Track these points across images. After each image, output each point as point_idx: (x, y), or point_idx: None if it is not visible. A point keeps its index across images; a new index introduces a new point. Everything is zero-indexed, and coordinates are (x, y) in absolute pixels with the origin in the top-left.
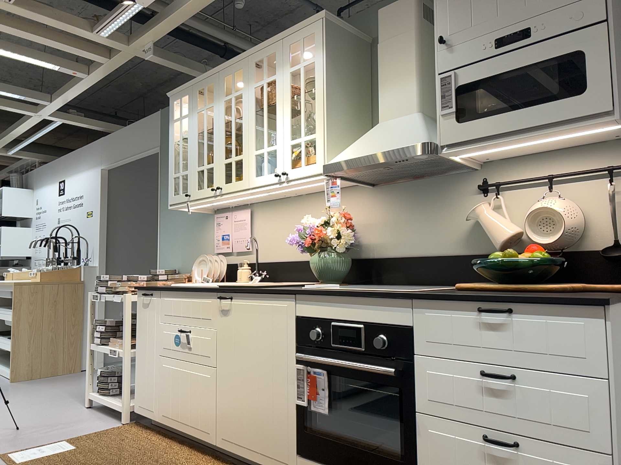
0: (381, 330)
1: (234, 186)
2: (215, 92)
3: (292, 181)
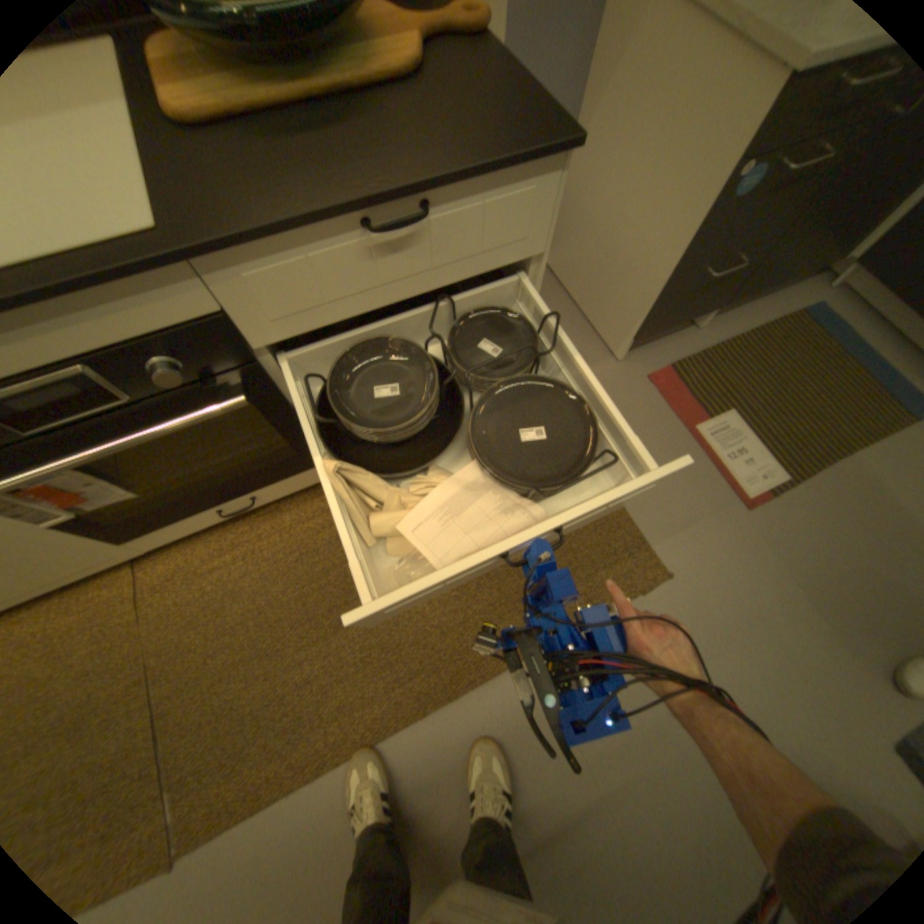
0: (139, 349)
1: None
2: None
3: None
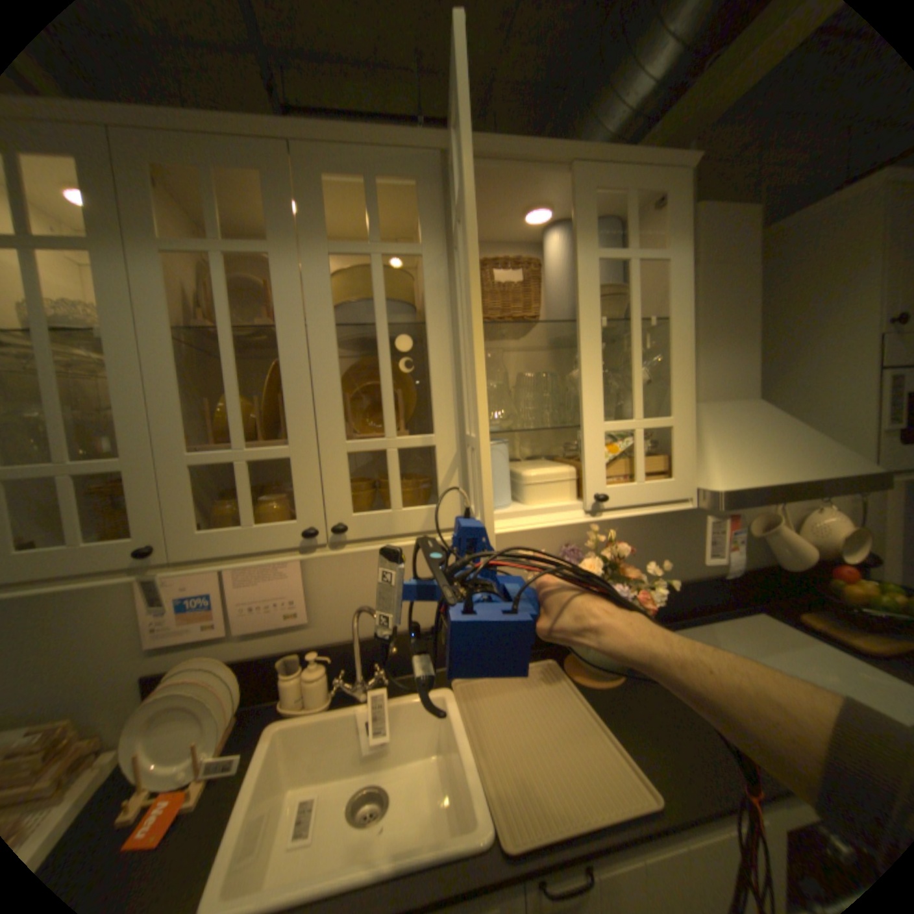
0: None
1: (408, 522)
2: (271, 204)
3: (611, 515)
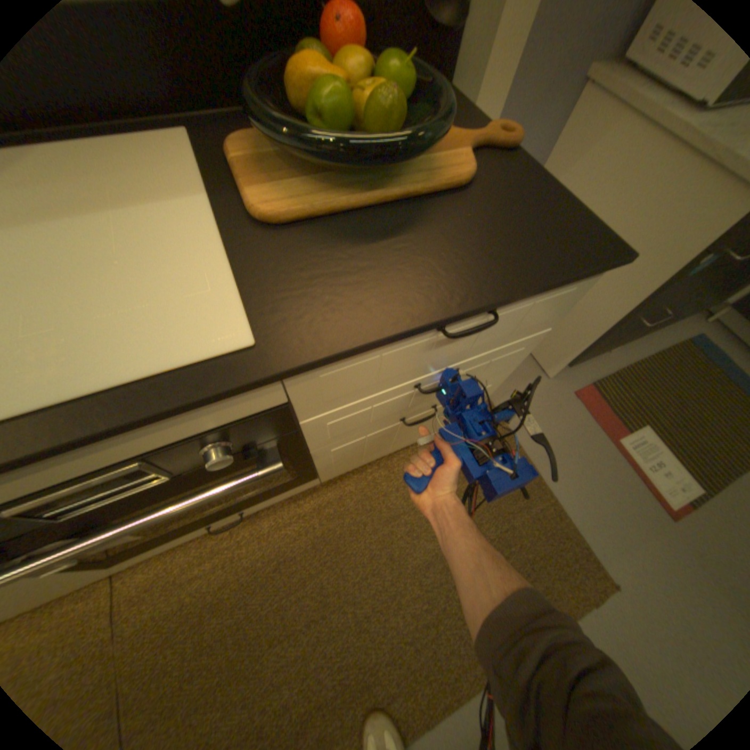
0: (197, 439)
1: None
2: None
3: None
